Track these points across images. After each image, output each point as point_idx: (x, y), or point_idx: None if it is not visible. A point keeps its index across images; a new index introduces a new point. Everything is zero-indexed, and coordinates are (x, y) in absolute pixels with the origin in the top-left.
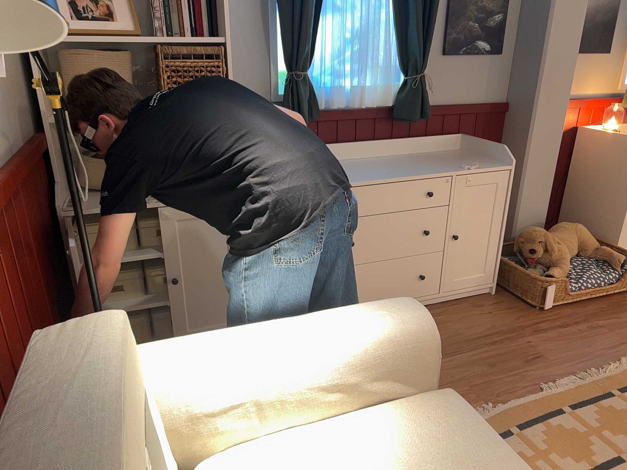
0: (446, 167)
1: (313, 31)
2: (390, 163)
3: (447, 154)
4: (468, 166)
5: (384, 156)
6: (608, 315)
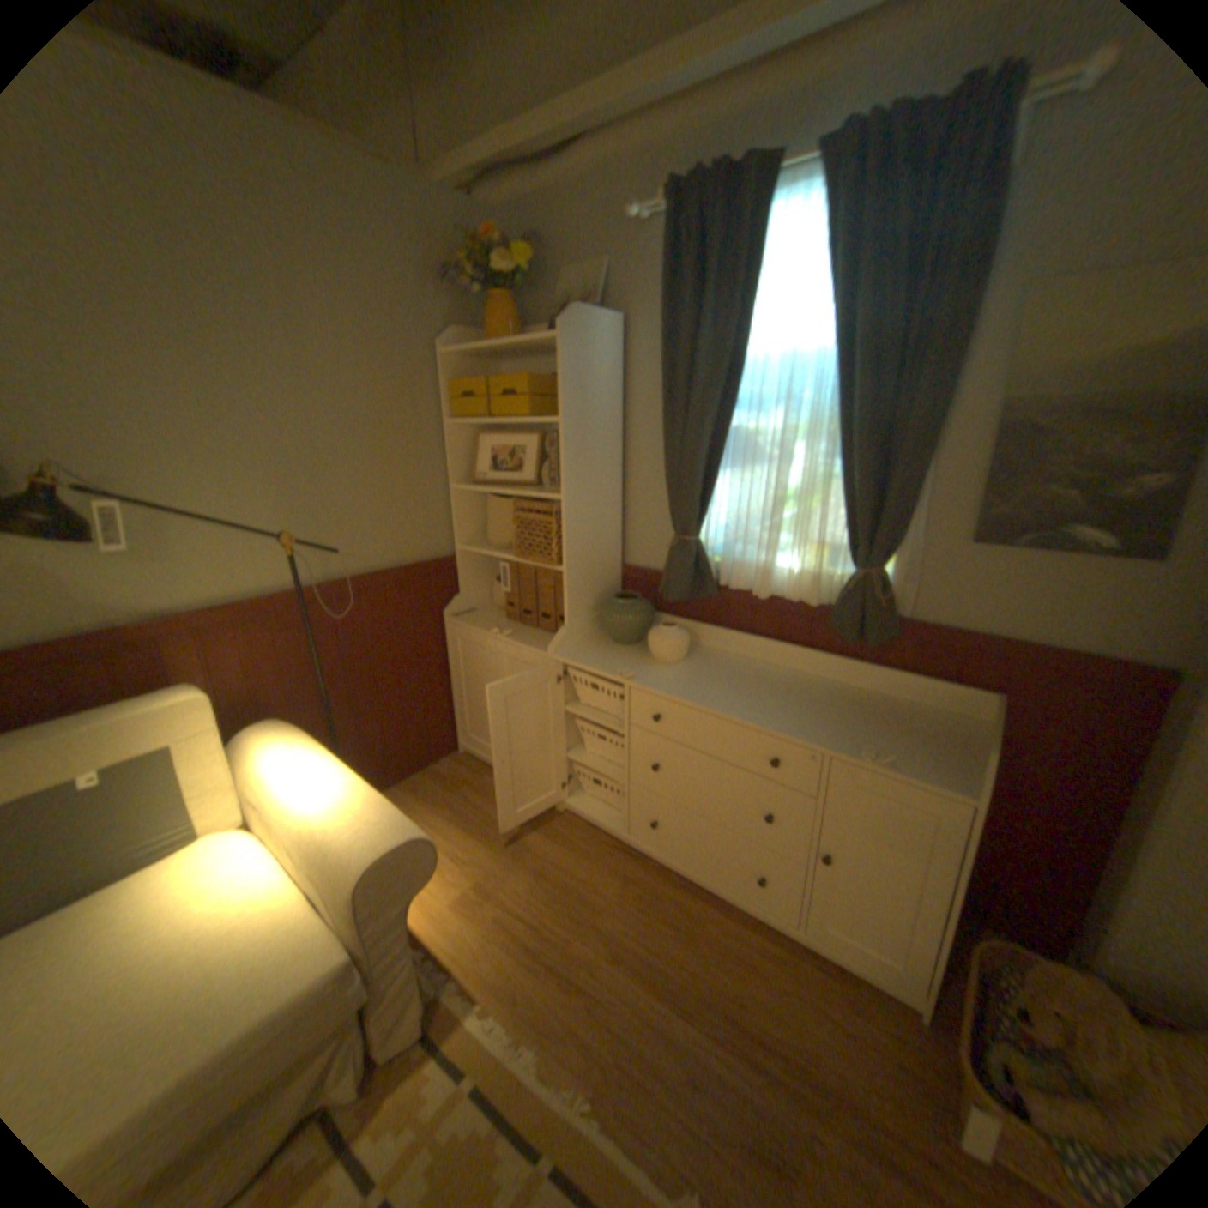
0: (840, 737)
1: (705, 488)
2: (790, 691)
3: (931, 721)
4: (872, 754)
5: (818, 678)
6: None
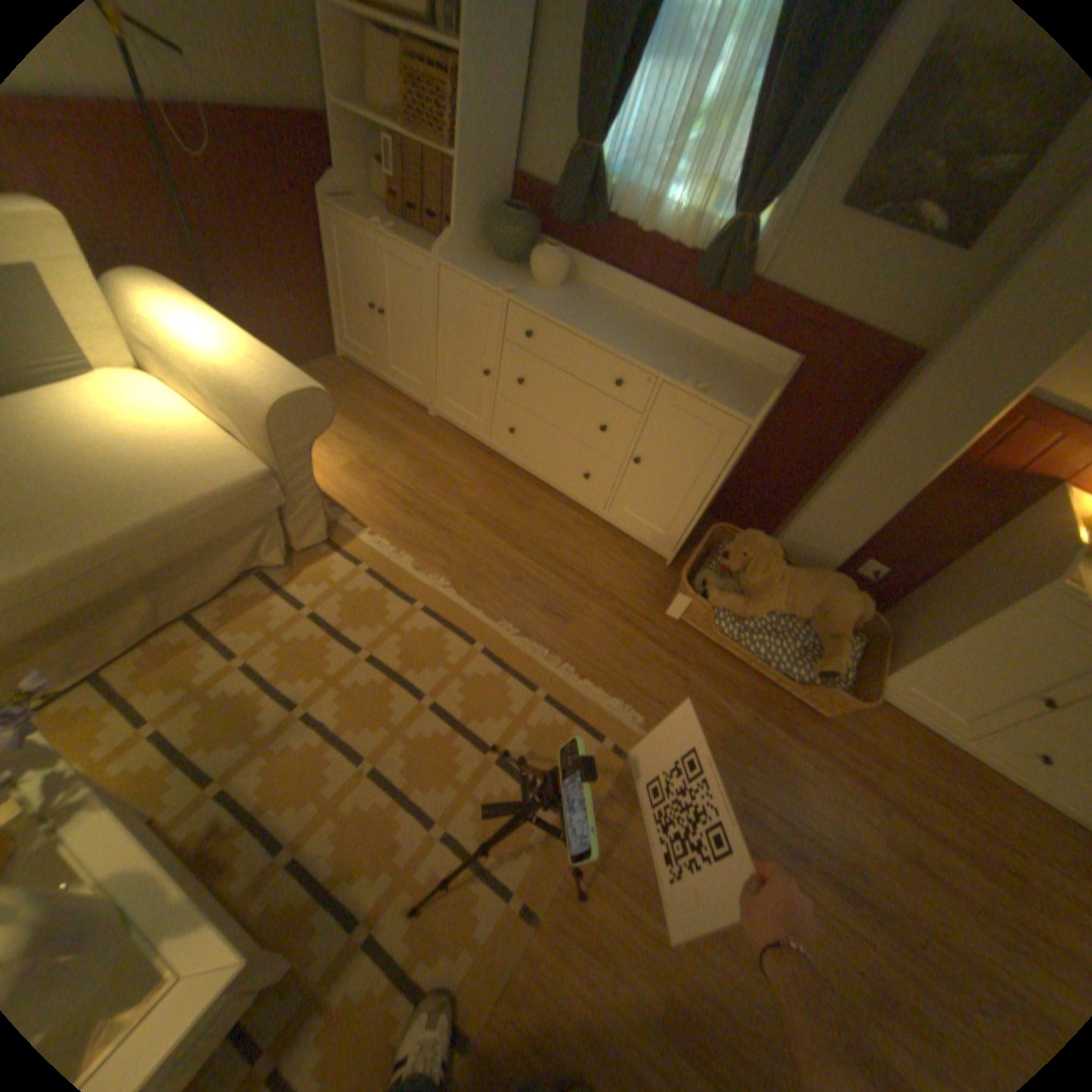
0: (673, 369)
1: (620, 81)
2: (645, 331)
3: (742, 371)
4: (692, 383)
5: (670, 326)
6: (722, 690)
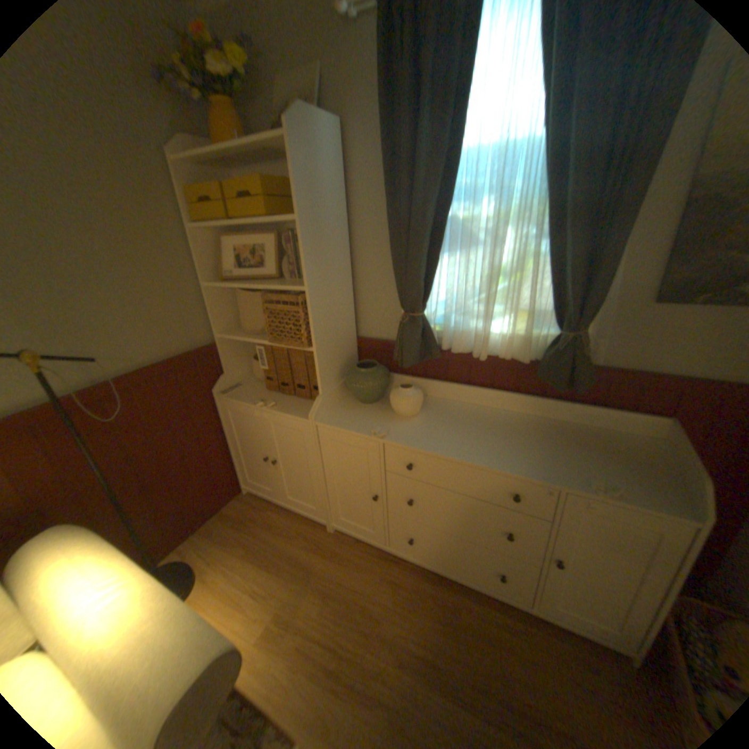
0: (568, 472)
1: (429, 271)
2: (511, 430)
3: (623, 444)
4: (603, 487)
5: (525, 414)
6: None
